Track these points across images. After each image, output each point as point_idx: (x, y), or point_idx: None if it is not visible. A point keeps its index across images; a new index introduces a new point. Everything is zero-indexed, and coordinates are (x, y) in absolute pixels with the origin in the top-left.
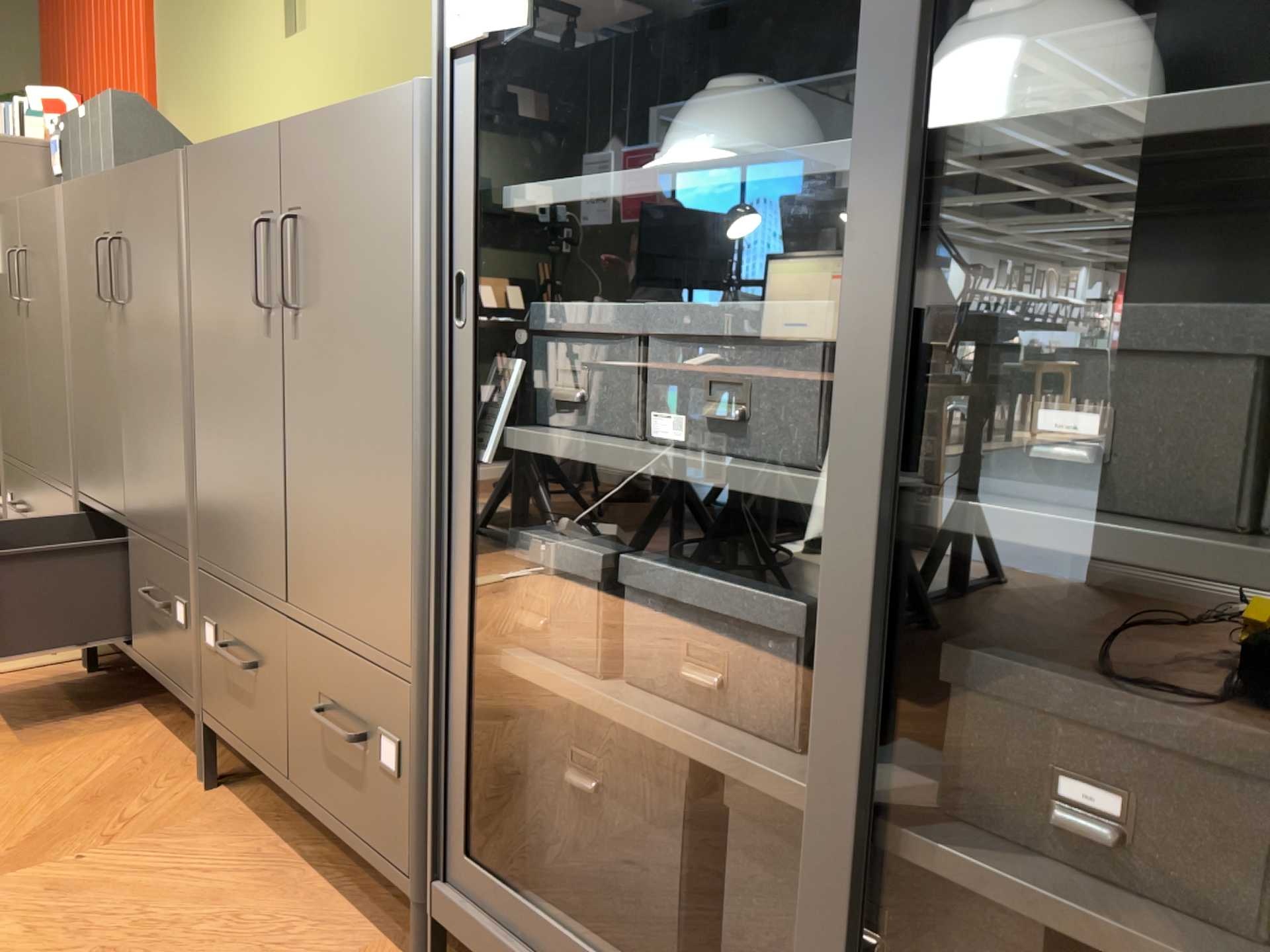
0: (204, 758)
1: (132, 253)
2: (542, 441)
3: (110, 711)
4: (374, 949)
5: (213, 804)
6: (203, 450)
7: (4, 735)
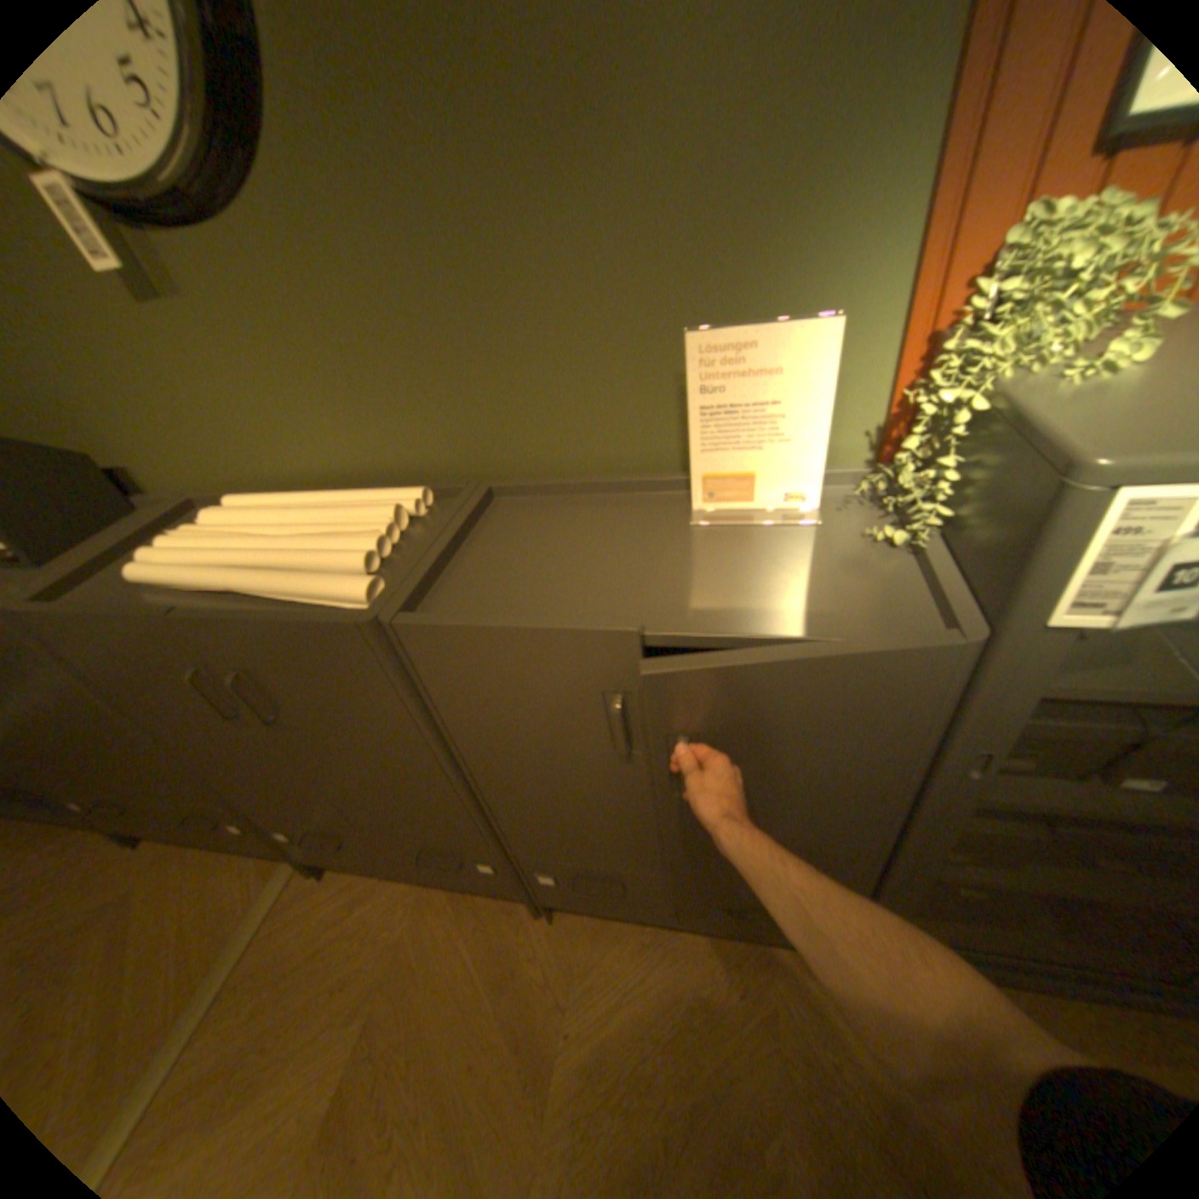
0: (542, 914)
1: (275, 687)
2: (1011, 805)
3: (389, 904)
4: (773, 958)
5: (565, 929)
6: (505, 809)
7: (353, 982)
